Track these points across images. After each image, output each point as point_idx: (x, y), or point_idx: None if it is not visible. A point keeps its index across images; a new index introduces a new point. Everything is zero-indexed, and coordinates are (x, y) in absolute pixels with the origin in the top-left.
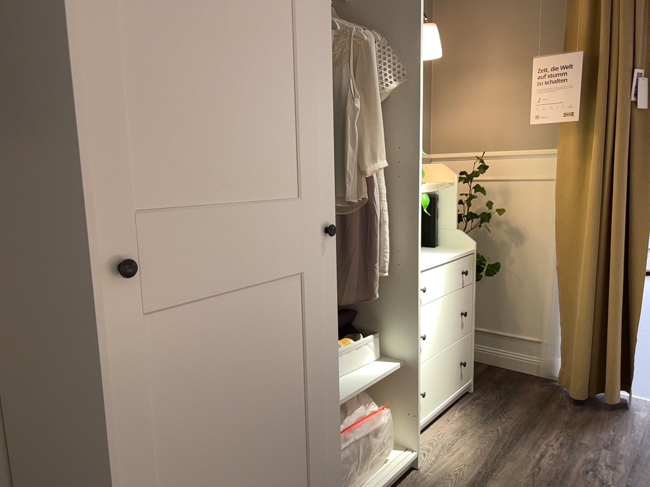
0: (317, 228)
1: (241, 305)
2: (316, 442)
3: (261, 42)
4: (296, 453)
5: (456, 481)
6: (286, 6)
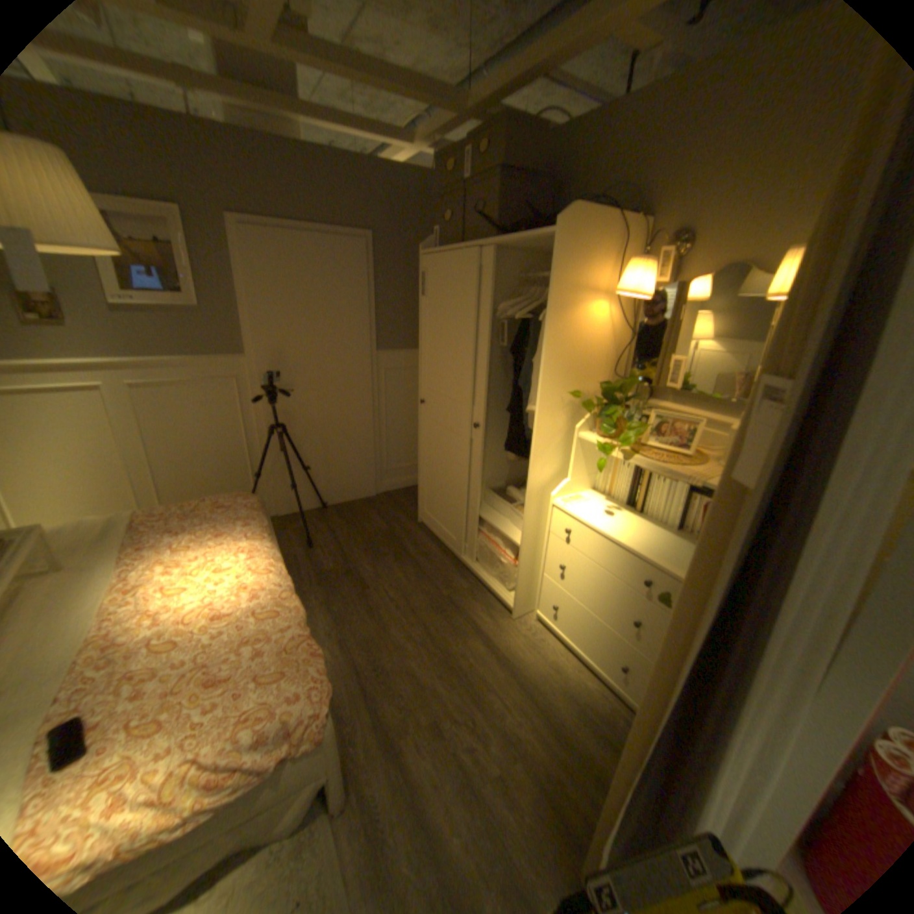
0: (472, 422)
1: (444, 433)
2: (460, 511)
3: (455, 337)
4: (455, 506)
5: (494, 632)
6: (464, 319)
